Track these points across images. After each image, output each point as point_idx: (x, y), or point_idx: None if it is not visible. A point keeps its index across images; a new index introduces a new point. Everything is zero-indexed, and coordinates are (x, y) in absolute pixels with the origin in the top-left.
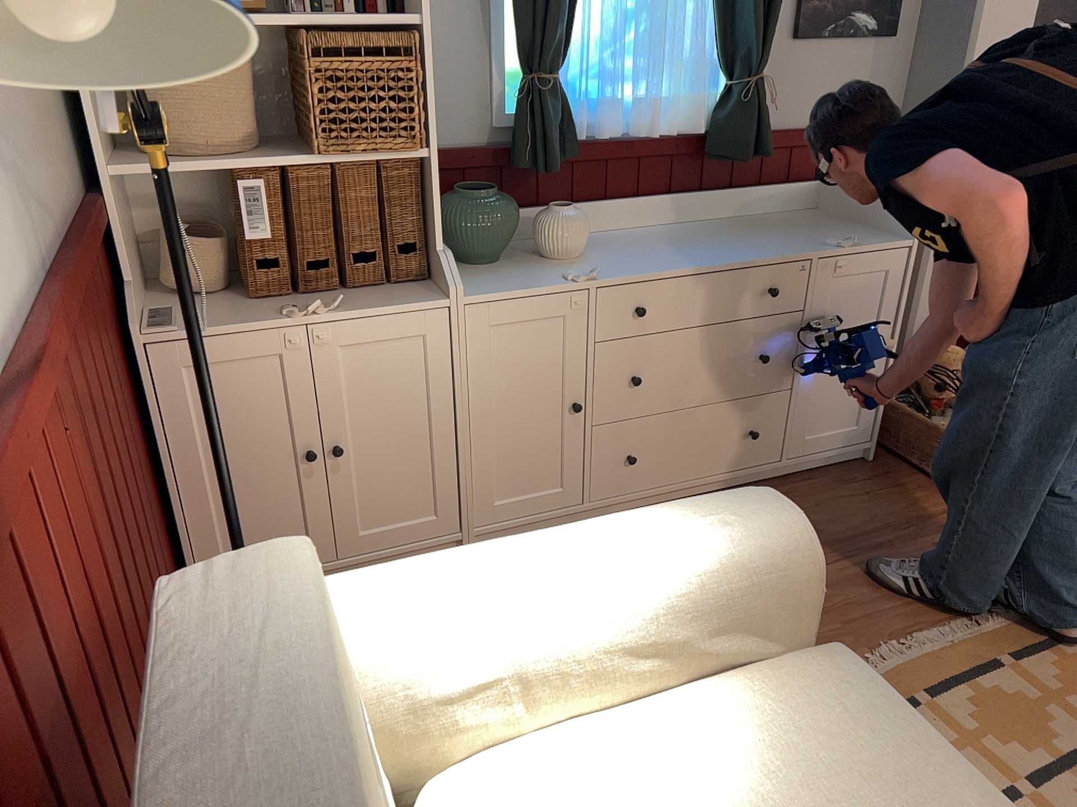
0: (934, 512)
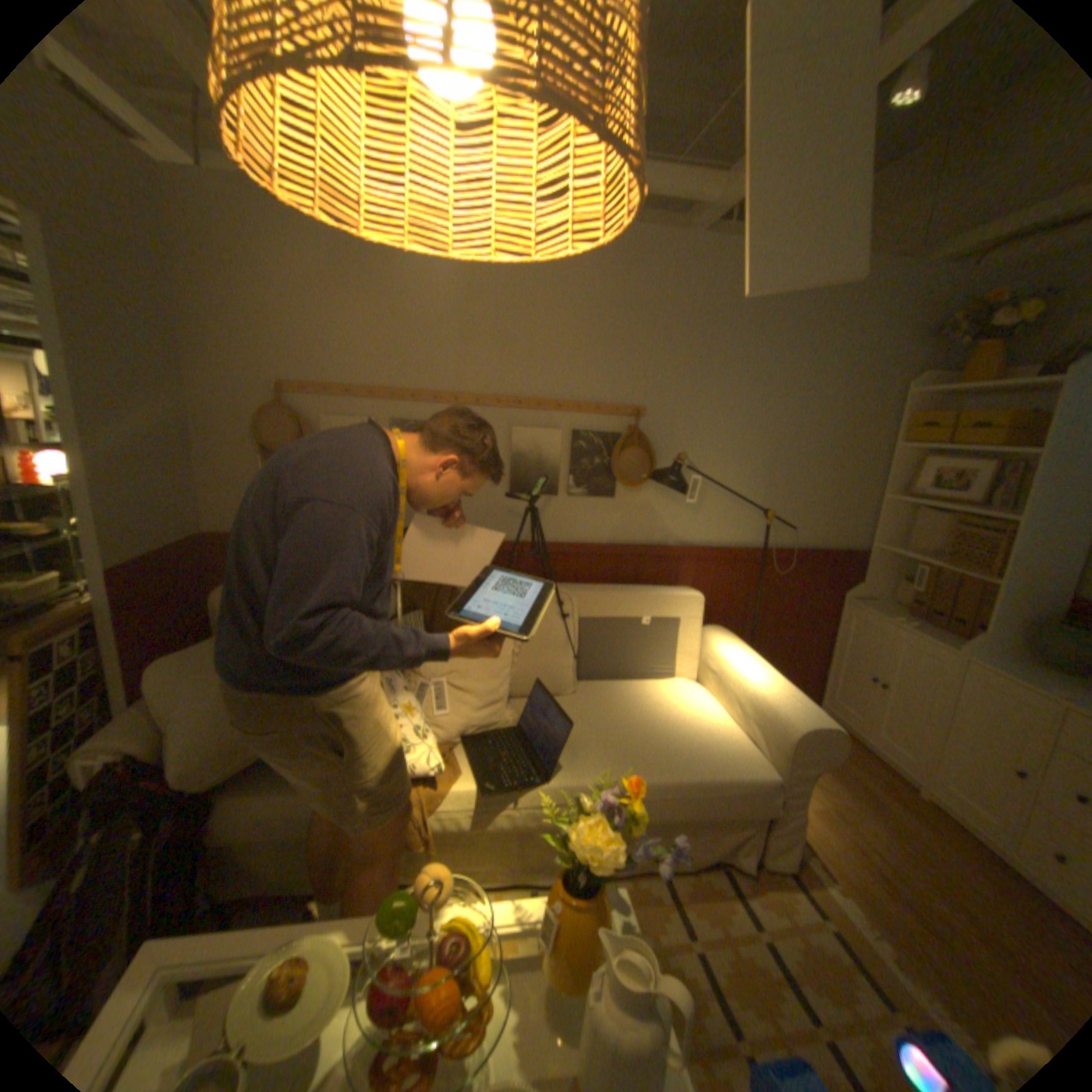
0: None
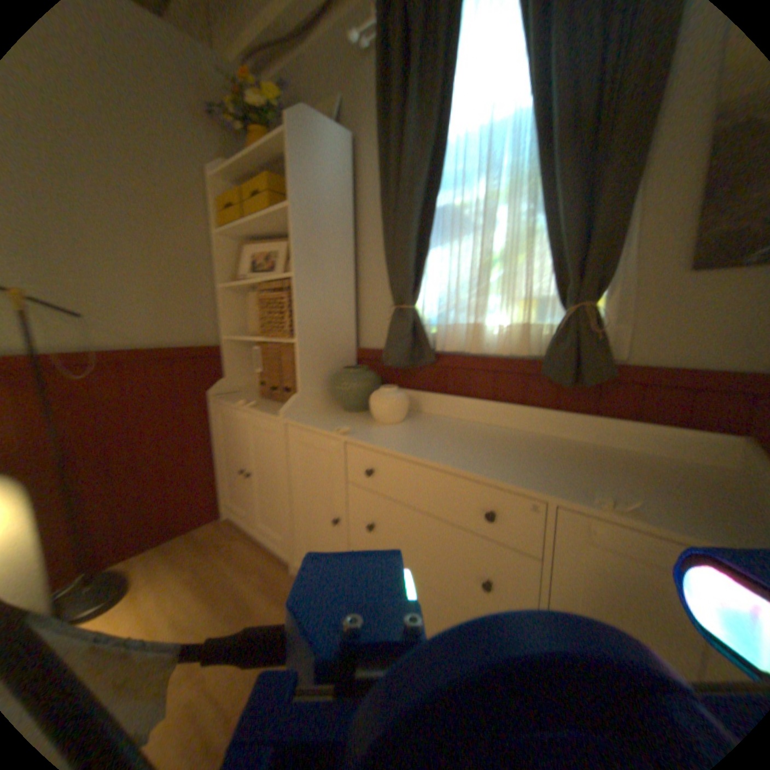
0: None
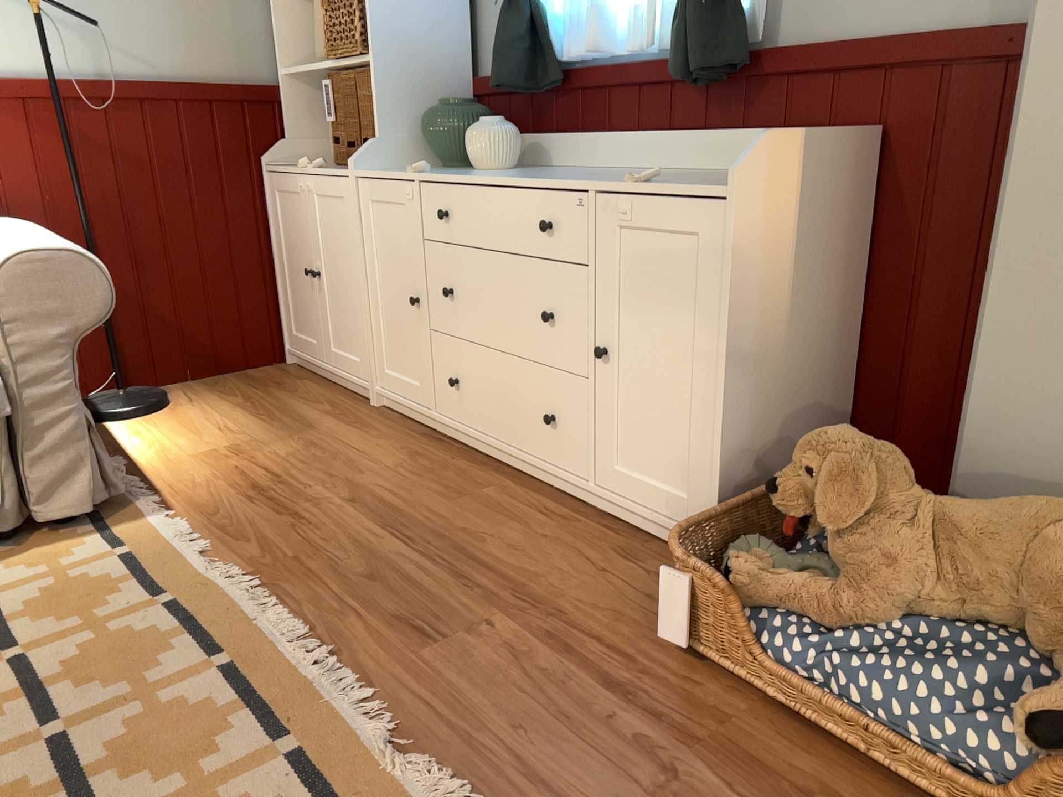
0: (587, 626)
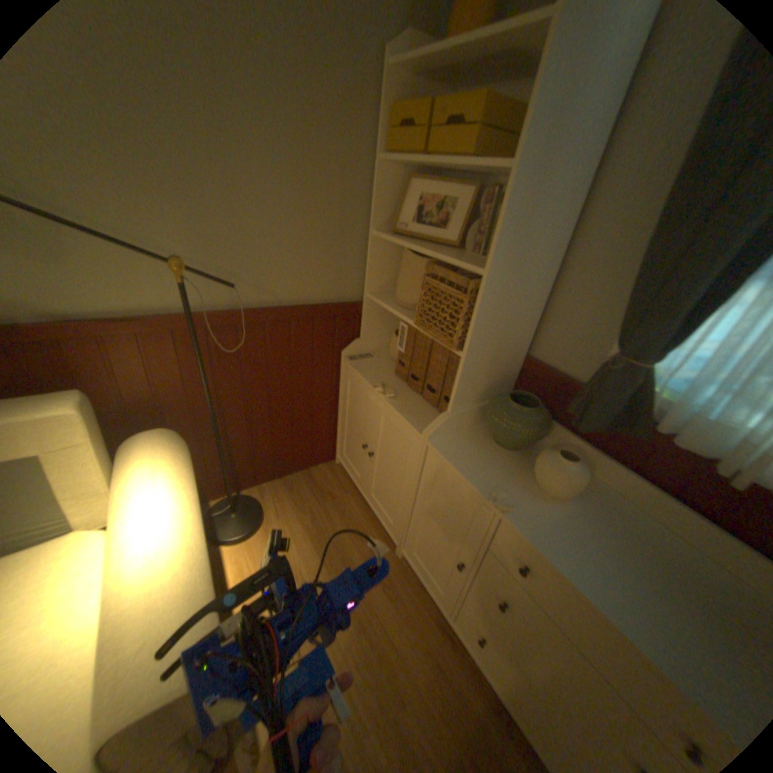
0: None
